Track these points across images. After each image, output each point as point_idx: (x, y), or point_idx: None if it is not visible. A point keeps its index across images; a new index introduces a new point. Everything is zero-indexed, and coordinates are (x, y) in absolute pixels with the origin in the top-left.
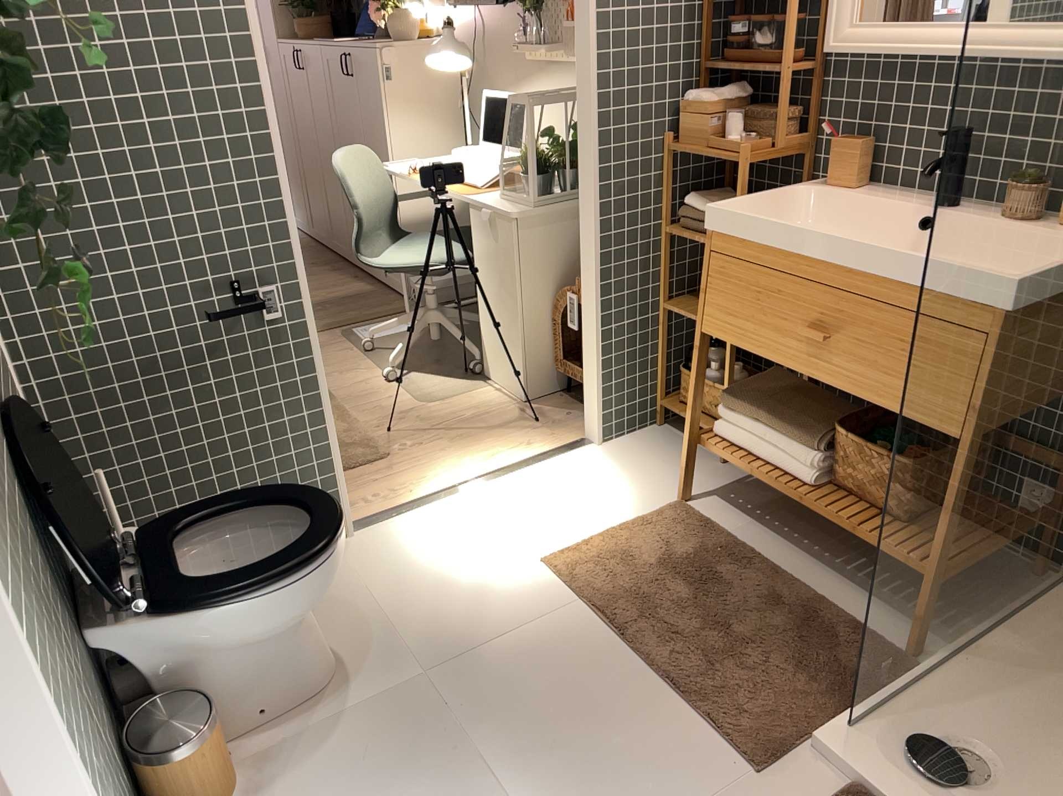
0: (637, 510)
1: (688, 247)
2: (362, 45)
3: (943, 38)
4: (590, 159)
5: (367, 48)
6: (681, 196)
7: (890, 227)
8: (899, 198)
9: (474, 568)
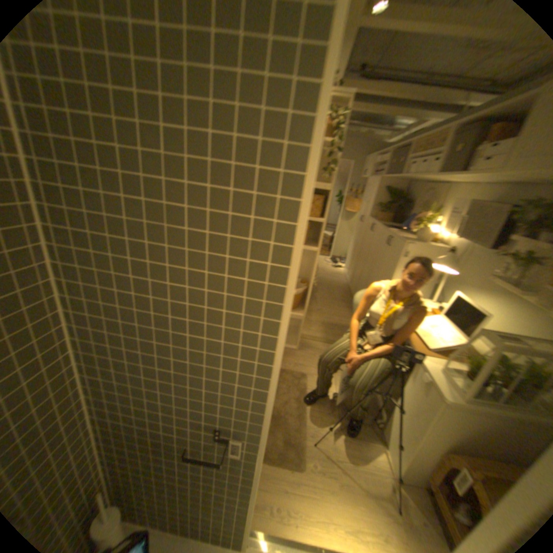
0: None
1: None
2: (401, 234)
3: None
4: None
5: (403, 237)
6: None
7: None
8: None
9: None
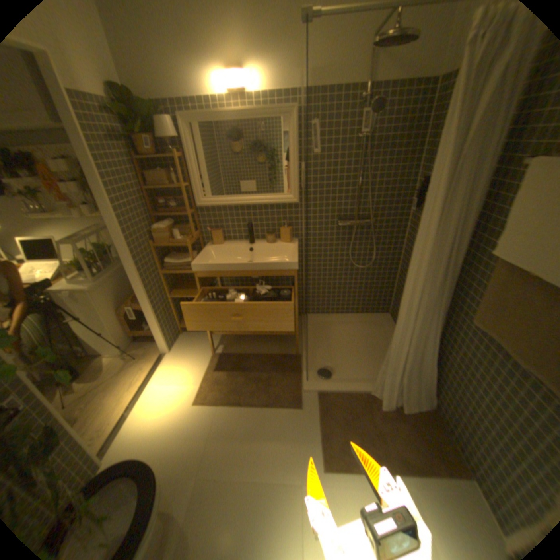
0: (204, 366)
1: (169, 275)
2: None
3: (242, 202)
4: (129, 260)
5: None
6: (161, 260)
7: (240, 252)
8: (236, 243)
9: (171, 429)
